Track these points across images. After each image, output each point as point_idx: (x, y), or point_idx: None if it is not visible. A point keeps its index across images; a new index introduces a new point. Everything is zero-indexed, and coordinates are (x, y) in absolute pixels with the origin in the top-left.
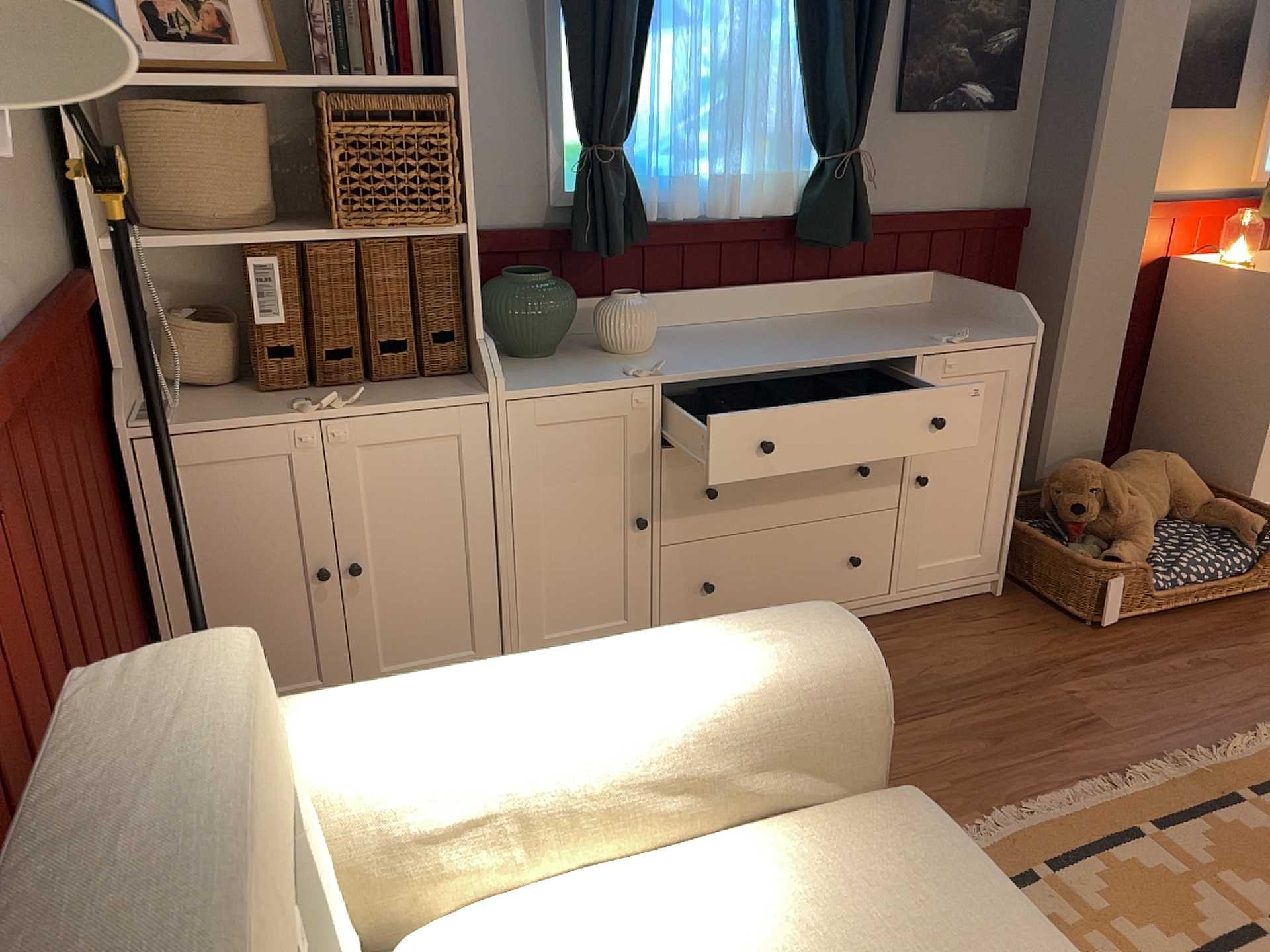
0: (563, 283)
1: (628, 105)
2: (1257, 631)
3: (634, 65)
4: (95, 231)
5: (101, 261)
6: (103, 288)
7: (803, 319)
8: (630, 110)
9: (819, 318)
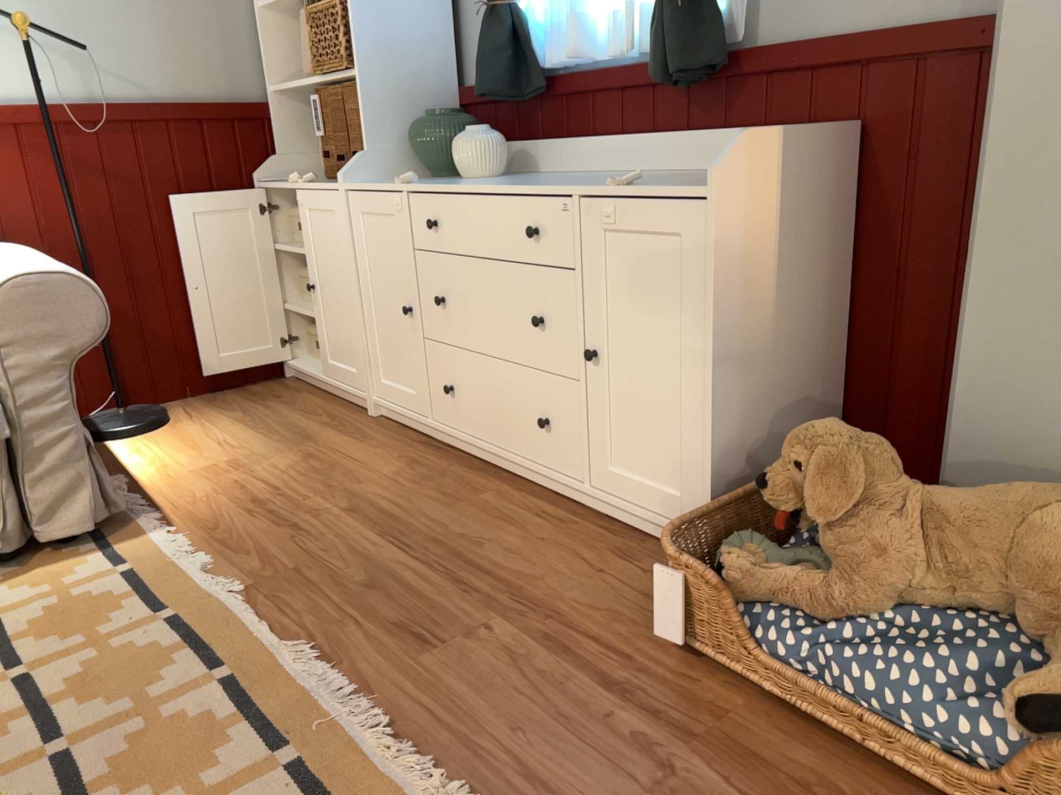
0: (448, 119)
1: None
2: None
3: None
4: (271, 83)
5: (273, 99)
6: (273, 112)
7: (658, 174)
8: None
9: (675, 173)
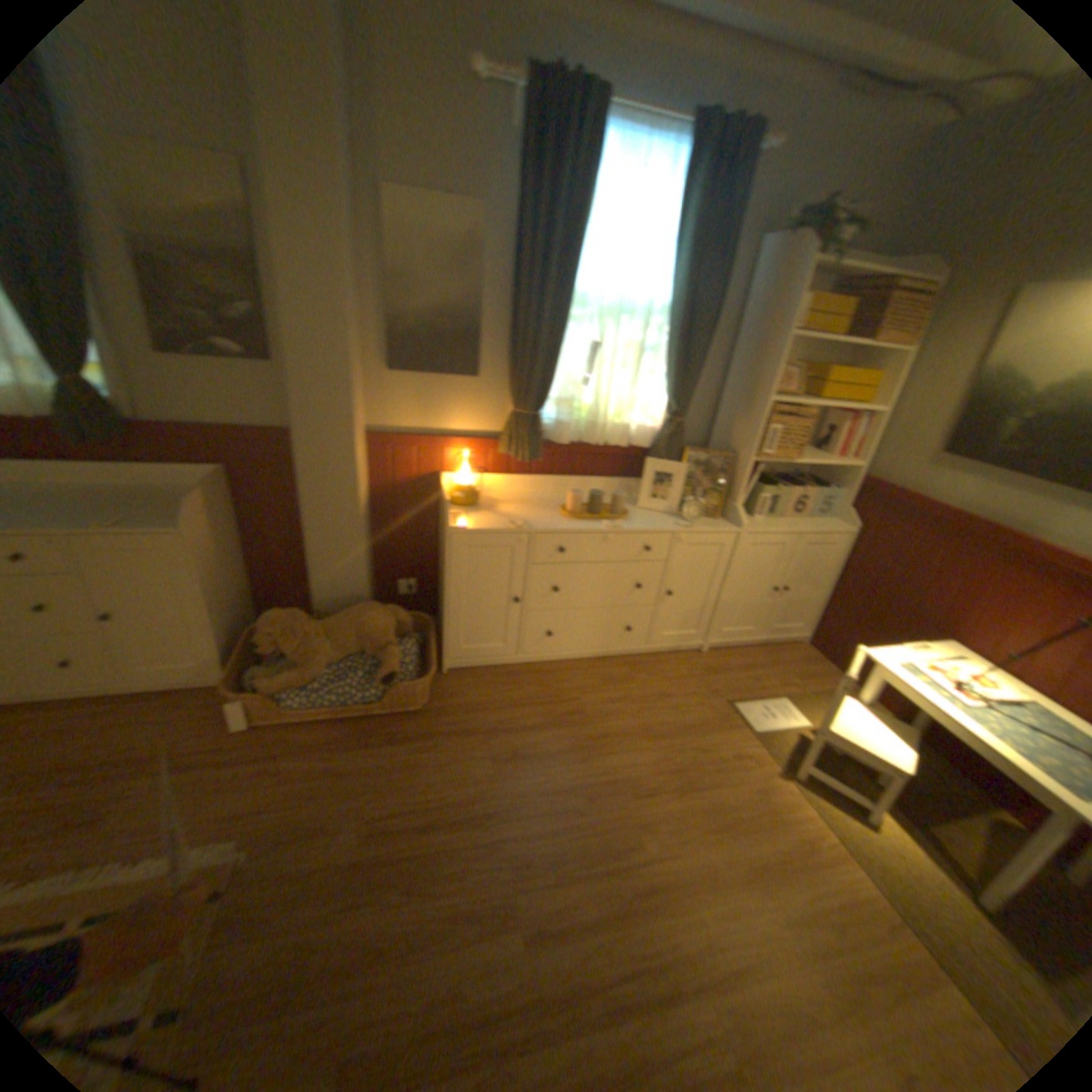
0: None
1: None
2: (349, 750)
3: None
4: None
5: None
6: None
7: (90, 490)
8: None
9: (105, 490)
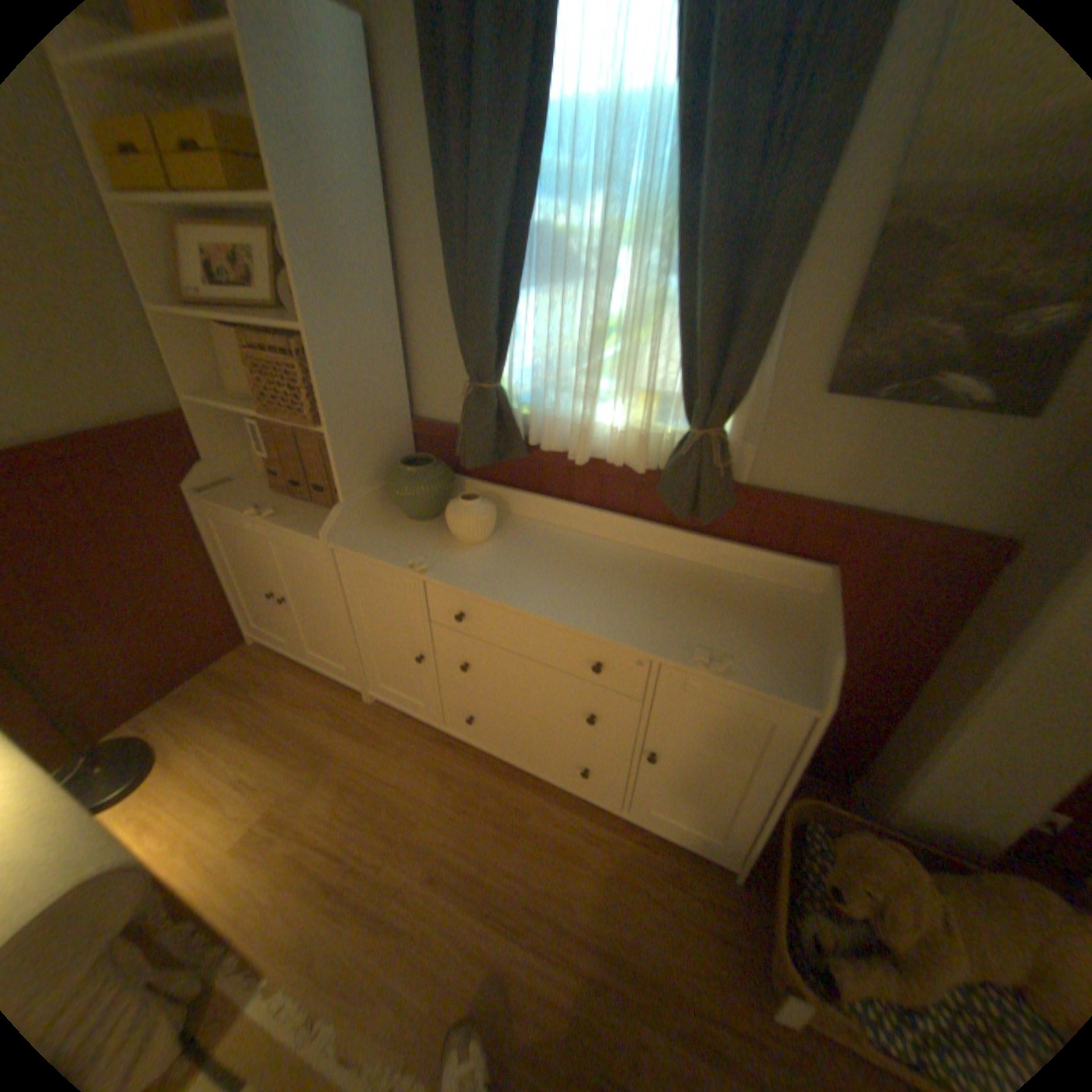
0: (431, 477)
1: (493, 351)
2: None
3: (504, 316)
4: (183, 389)
5: (188, 405)
6: (190, 418)
7: (655, 562)
8: (501, 355)
9: (672, 567)
